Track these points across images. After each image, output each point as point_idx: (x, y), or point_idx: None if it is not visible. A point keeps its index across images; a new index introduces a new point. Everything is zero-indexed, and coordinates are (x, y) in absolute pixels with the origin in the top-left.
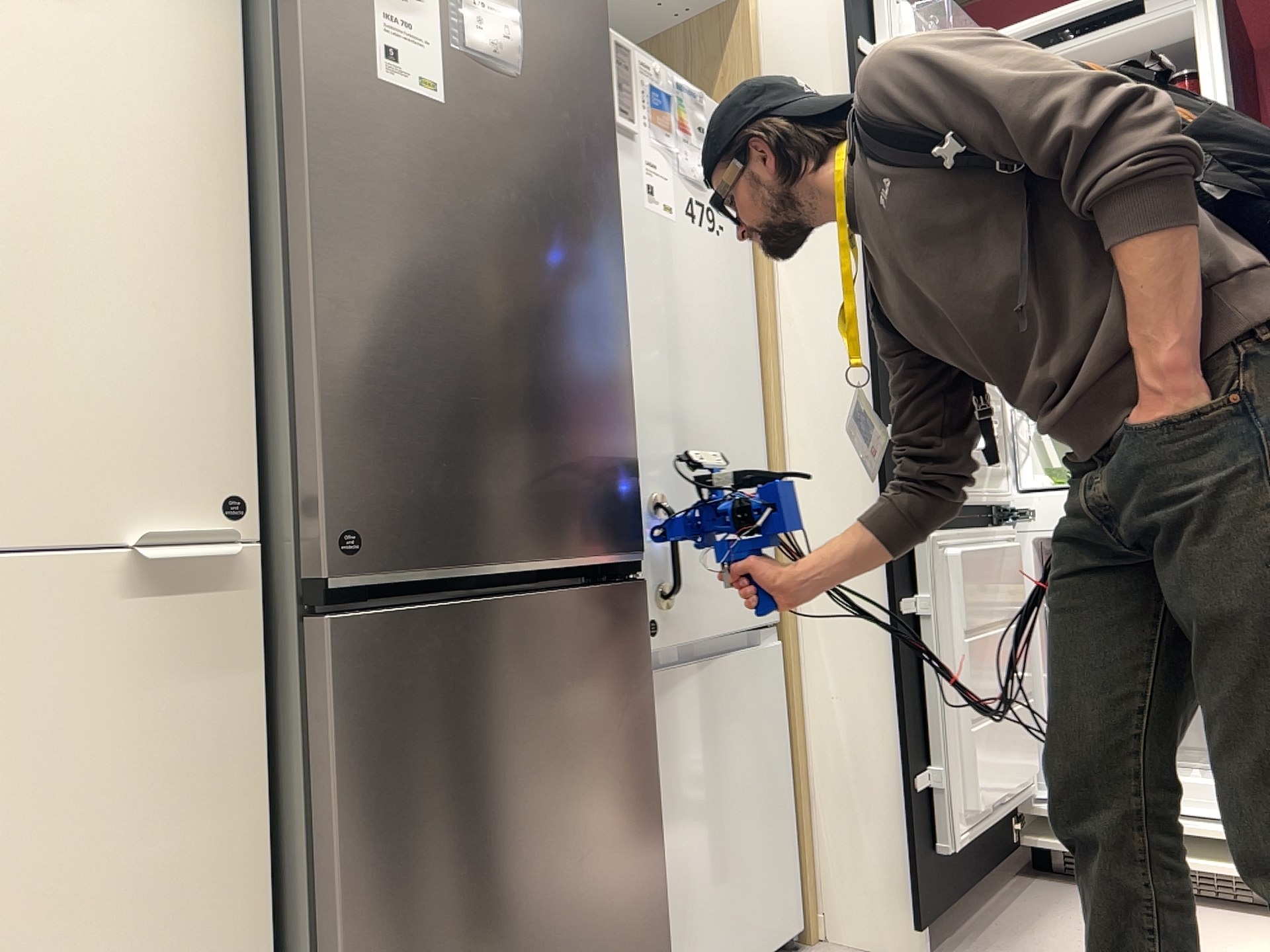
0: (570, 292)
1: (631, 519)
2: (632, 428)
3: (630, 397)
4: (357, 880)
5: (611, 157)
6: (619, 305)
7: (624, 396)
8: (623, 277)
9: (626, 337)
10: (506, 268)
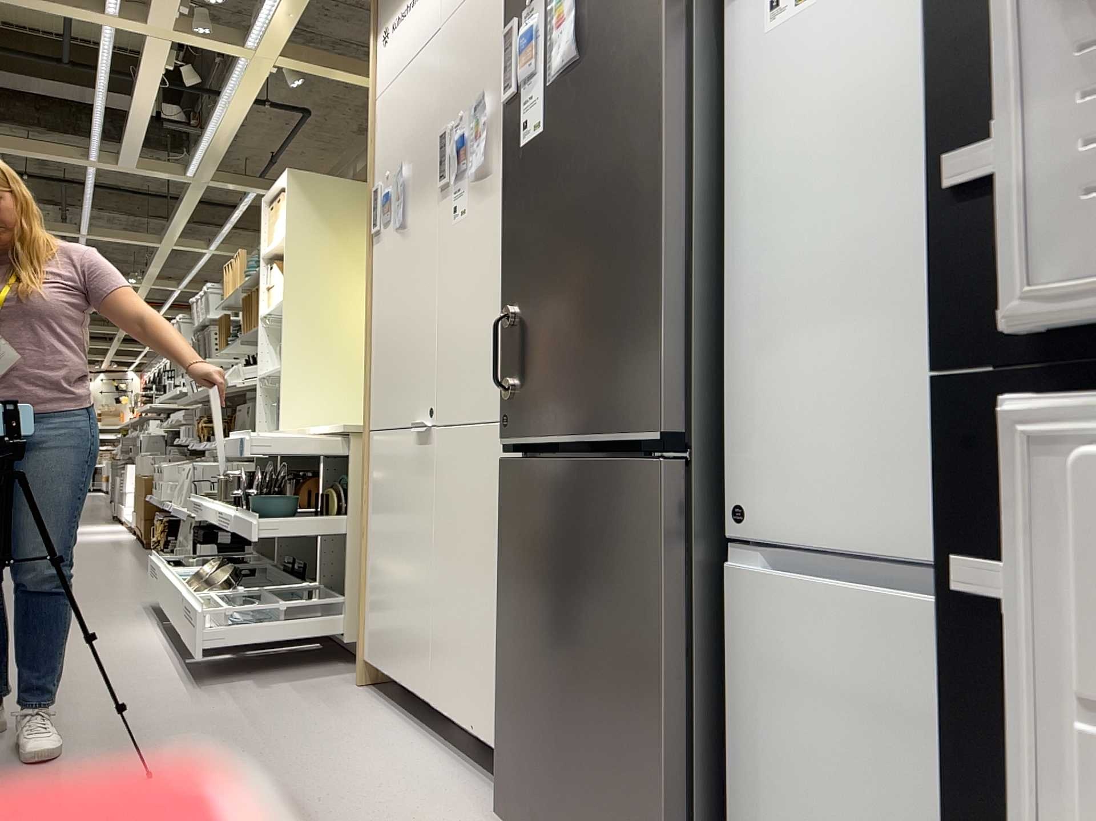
0: (610, 207)
1: (654, 400)
2: (661, 308)
3: (661, 277)
4: (503, 600)
5: (657, 39)
6: (655, 188)
7: (655, 278)
8: (662, 156)
9: (661, 216)
10: (569, 218)
